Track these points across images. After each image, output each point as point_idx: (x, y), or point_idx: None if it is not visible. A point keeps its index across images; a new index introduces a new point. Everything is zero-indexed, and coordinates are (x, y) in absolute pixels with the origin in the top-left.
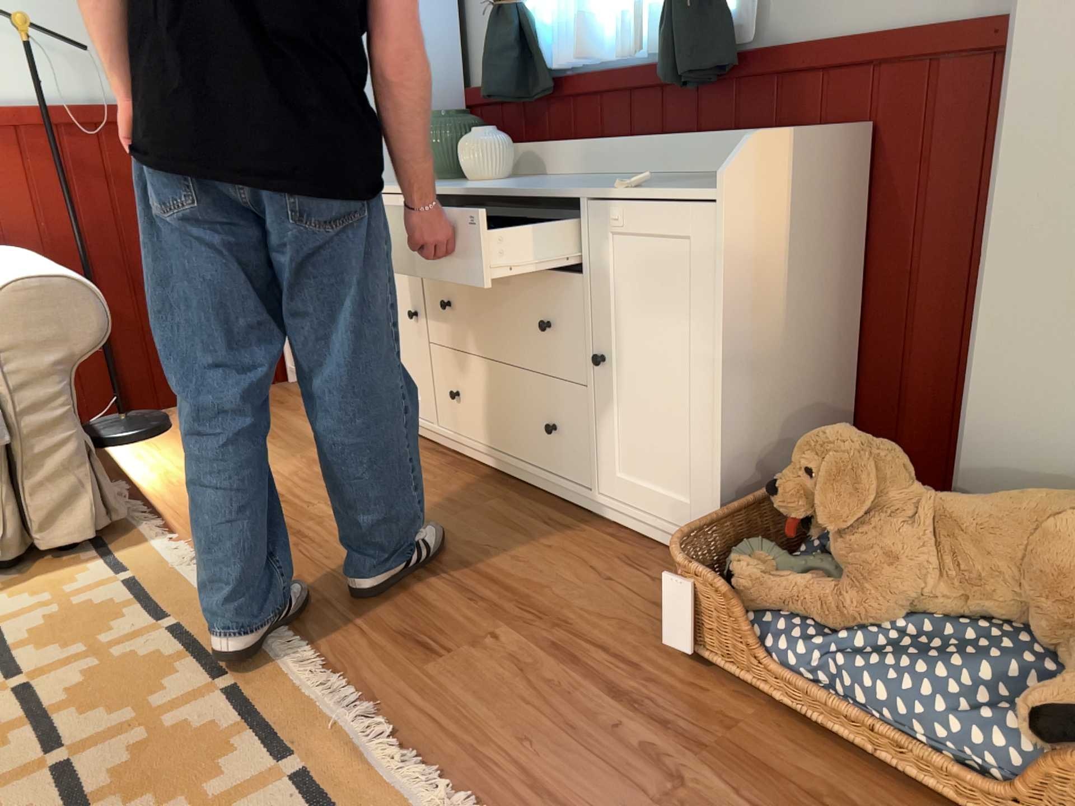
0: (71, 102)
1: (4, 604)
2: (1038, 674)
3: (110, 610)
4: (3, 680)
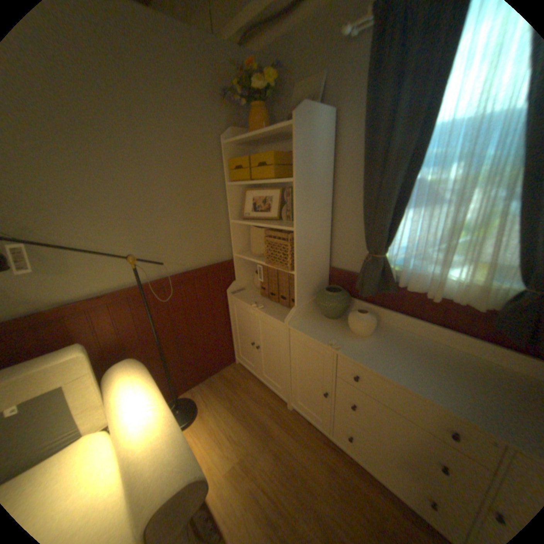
0: (151, 277)
1: None
2: None
3: None
4: None
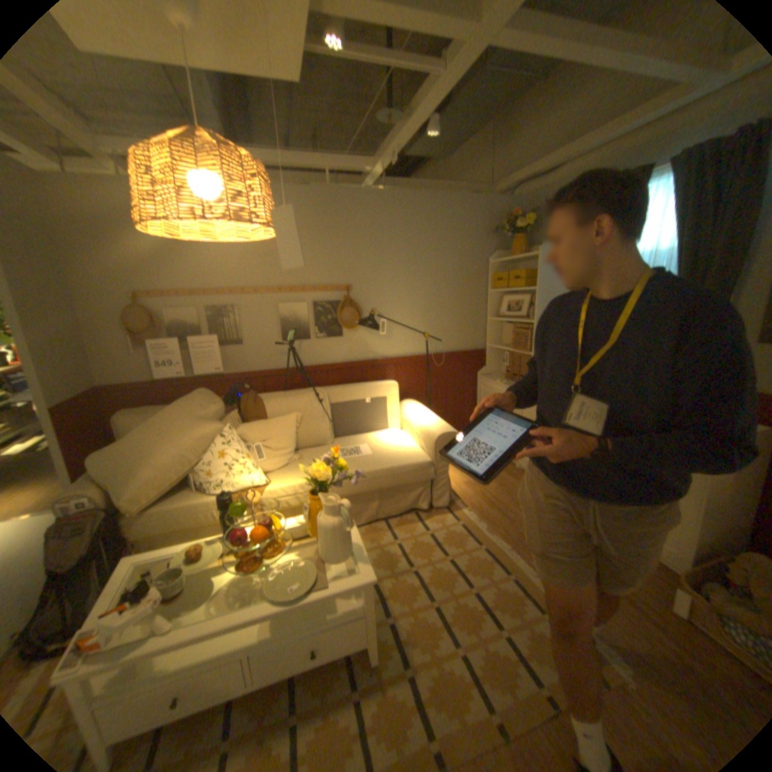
0: (428, 352)
1: (429, 525)
2: None
3: (462, 537)
4: (443, 556)
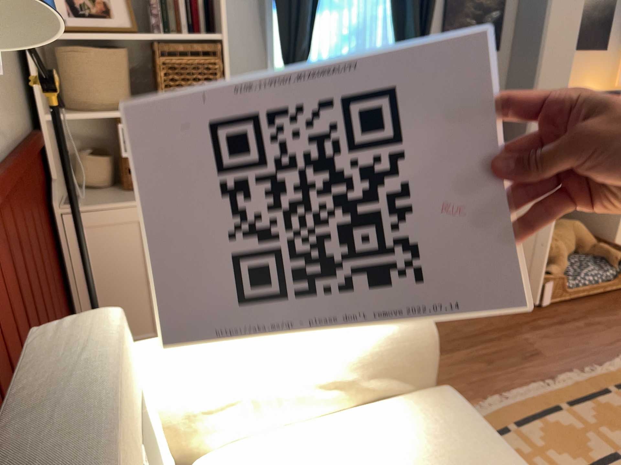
0: None
1: None
2: (594, 259)
3: None
4: None
